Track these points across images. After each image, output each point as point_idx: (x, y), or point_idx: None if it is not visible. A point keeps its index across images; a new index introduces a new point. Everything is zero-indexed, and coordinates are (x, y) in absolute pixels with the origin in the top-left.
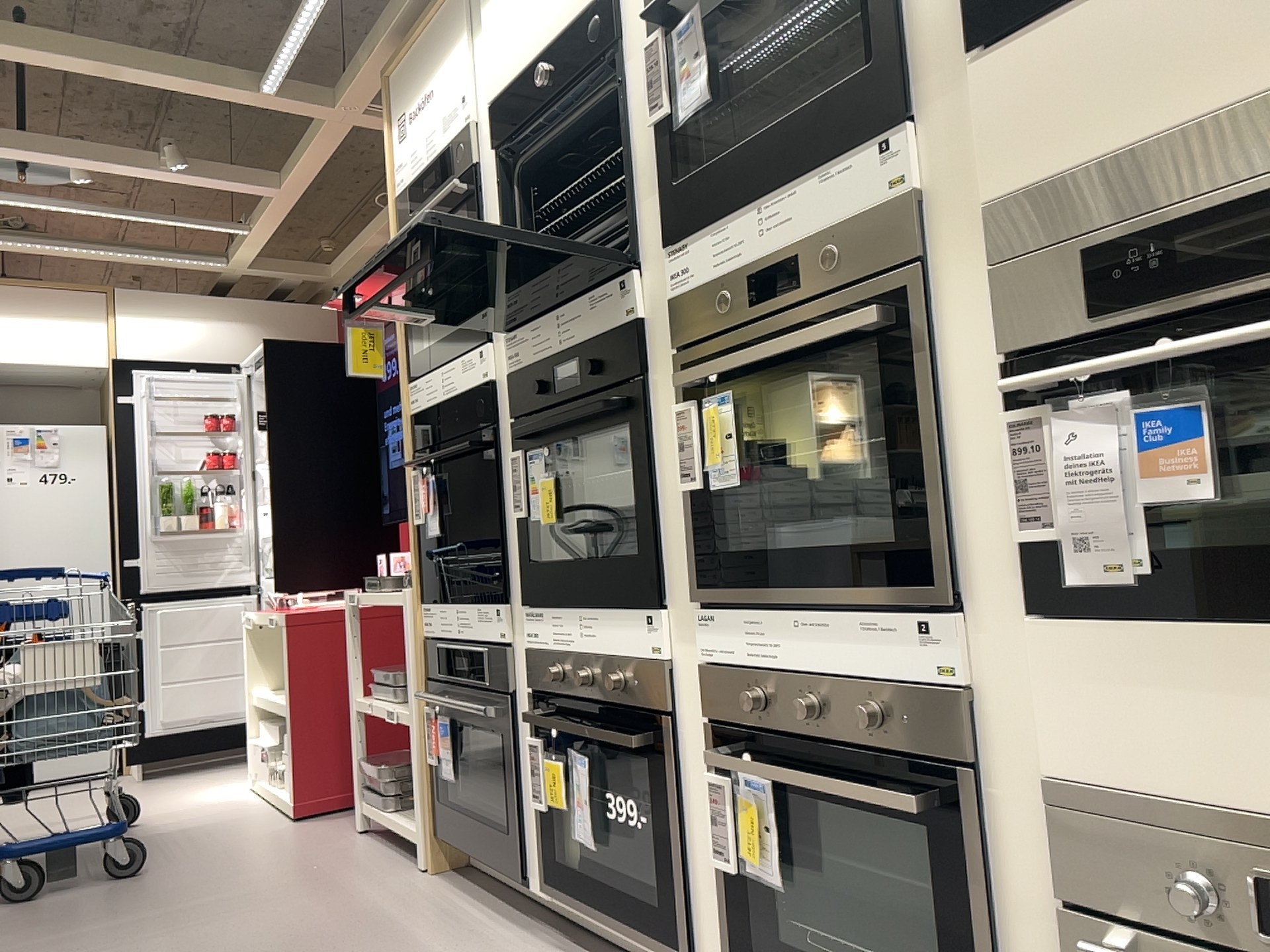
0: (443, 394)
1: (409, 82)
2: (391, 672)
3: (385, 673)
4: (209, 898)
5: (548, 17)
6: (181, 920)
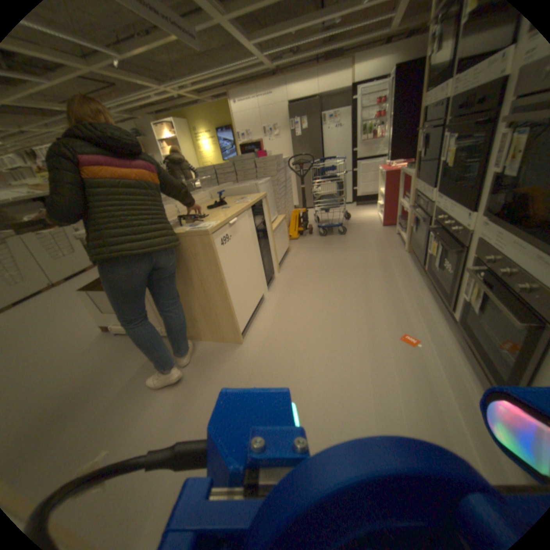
0: (434, 100)
1: None
2: (410, 193)
3: (410, 192)
4: (355, 245)
5: None
6: (347, 249)
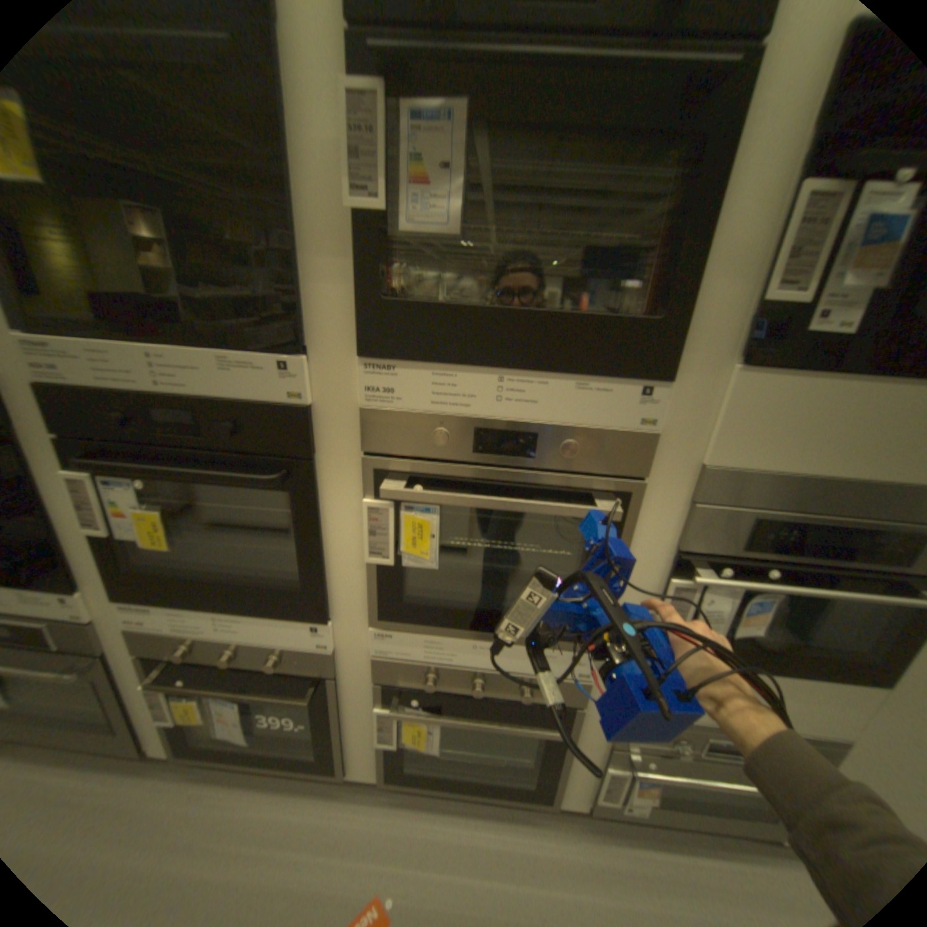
0: None
1: None
2: None
3: None
4: None
5: None
6: None
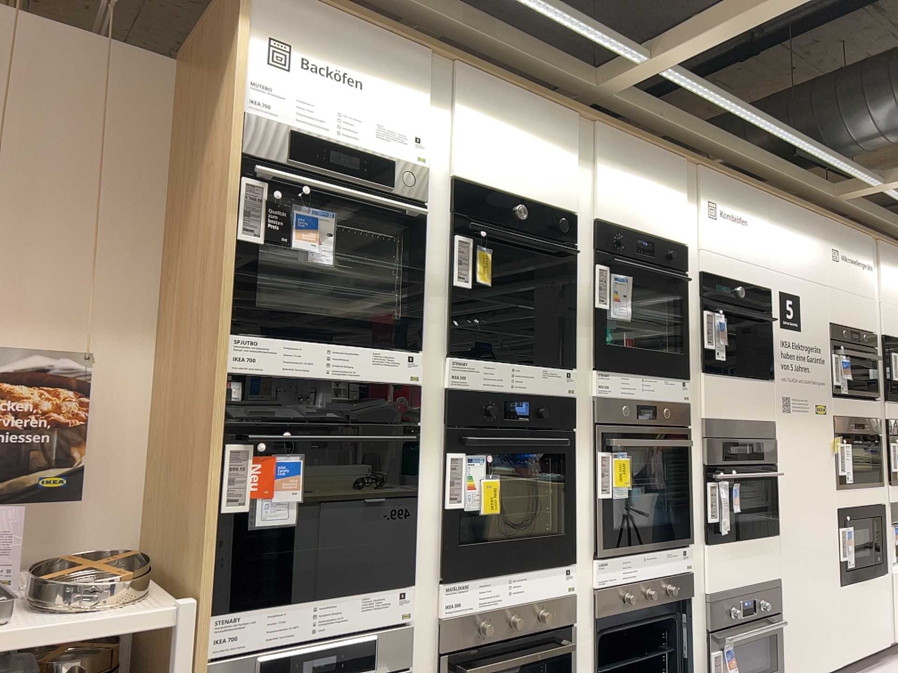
0: (330, 374)
1: (314, 31)
2: None
3: None
4: None
5: (531, 182)
6: None
